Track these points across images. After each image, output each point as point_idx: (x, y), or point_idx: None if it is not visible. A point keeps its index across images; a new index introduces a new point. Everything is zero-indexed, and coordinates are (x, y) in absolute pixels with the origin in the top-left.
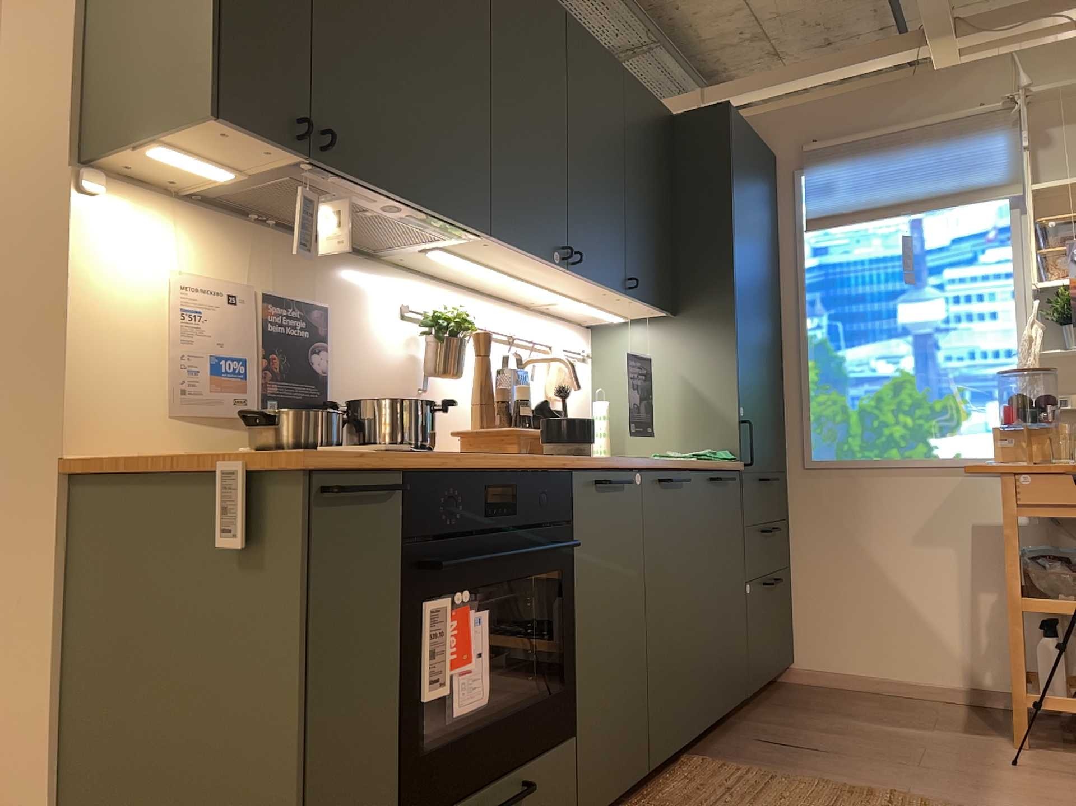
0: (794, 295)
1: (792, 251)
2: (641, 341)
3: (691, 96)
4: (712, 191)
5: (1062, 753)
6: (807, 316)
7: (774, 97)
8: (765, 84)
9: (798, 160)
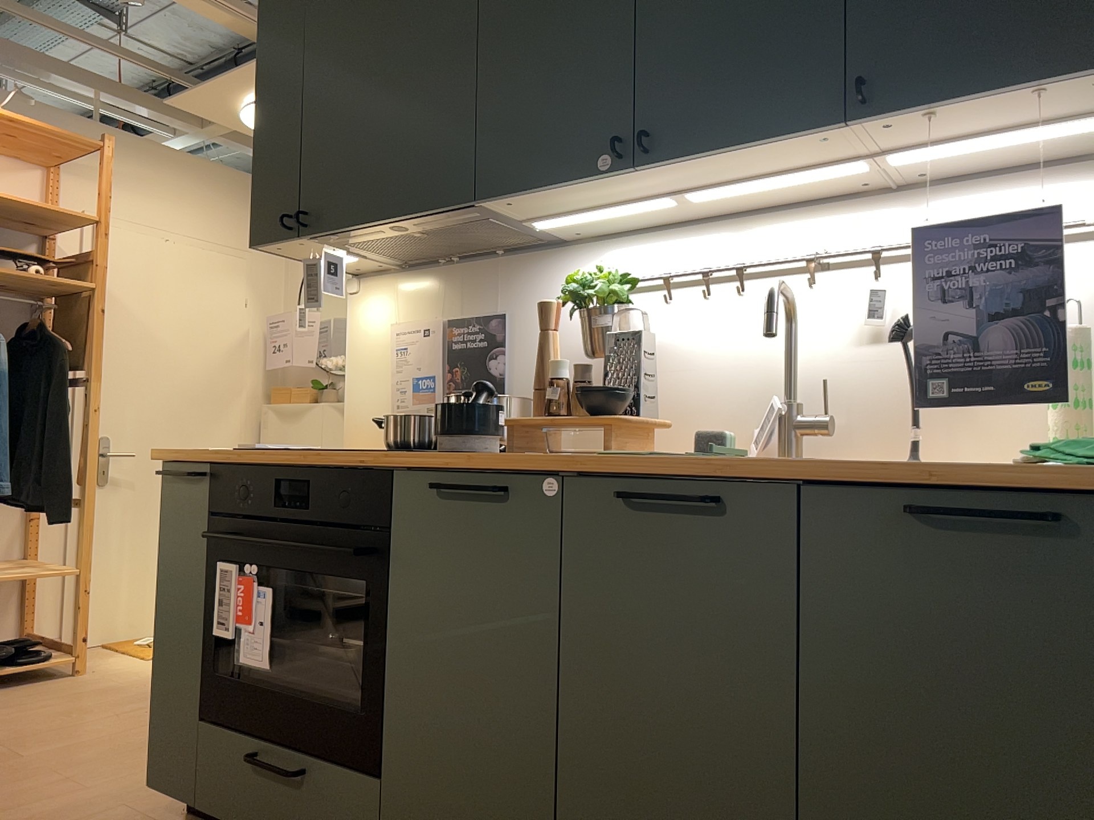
0: None
1: None
2: None
3: None
4: None
5: None
6: None
7: None
8: None
9: None
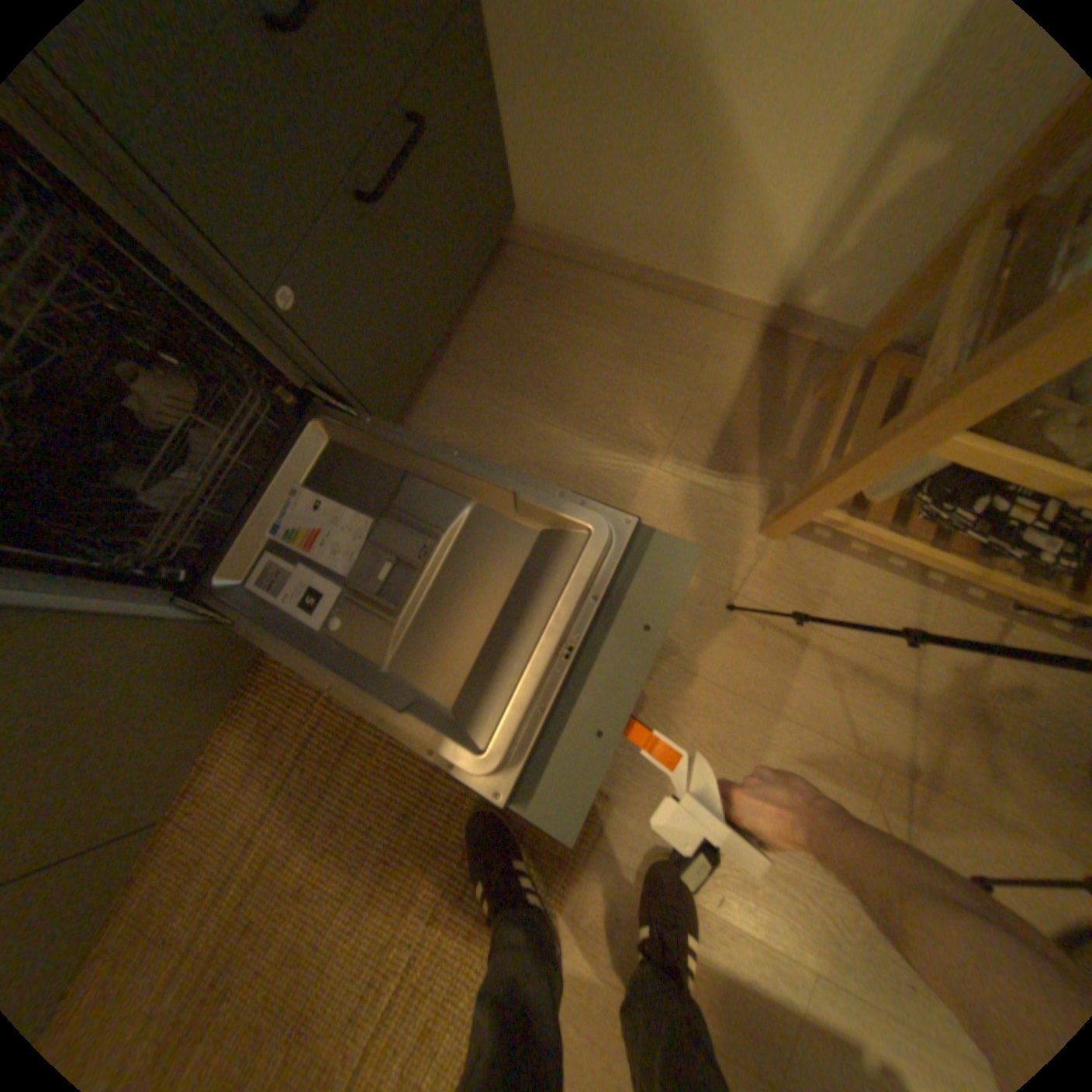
0: None
1: None
2: None
3: None
4: None
5: (824, 542)
6: None
7: None
8: None
9: None
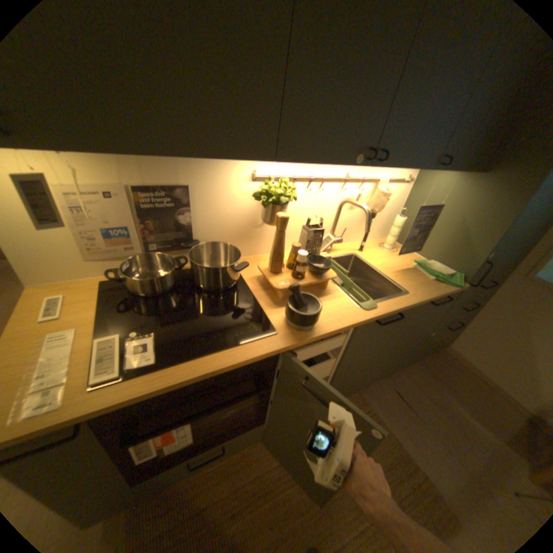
0: None
1: None
2: (450, 181)
3: None
4: None
5: None
6: None
7: None
8: None
9: None
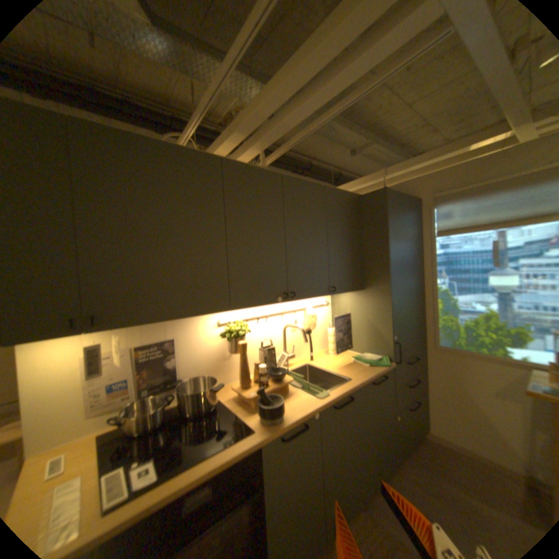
0: (430, 267)
1: (429, 245)
2: (349, 299)
3: (380, 171)
4: (378, 232)
5: None
6: (437, 277)
7: (422, 166)
8: (416, 161)
9: (433, 200)
